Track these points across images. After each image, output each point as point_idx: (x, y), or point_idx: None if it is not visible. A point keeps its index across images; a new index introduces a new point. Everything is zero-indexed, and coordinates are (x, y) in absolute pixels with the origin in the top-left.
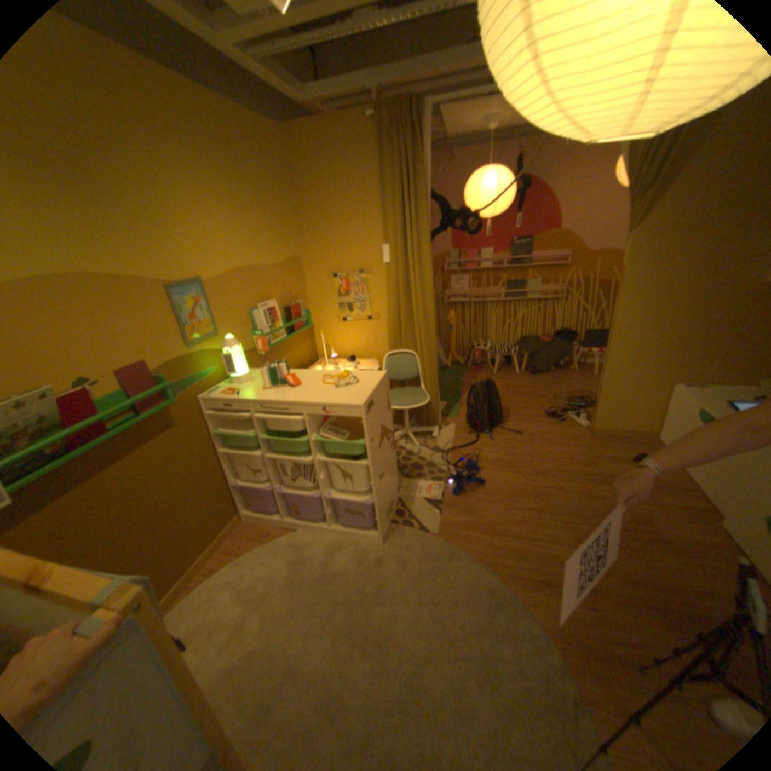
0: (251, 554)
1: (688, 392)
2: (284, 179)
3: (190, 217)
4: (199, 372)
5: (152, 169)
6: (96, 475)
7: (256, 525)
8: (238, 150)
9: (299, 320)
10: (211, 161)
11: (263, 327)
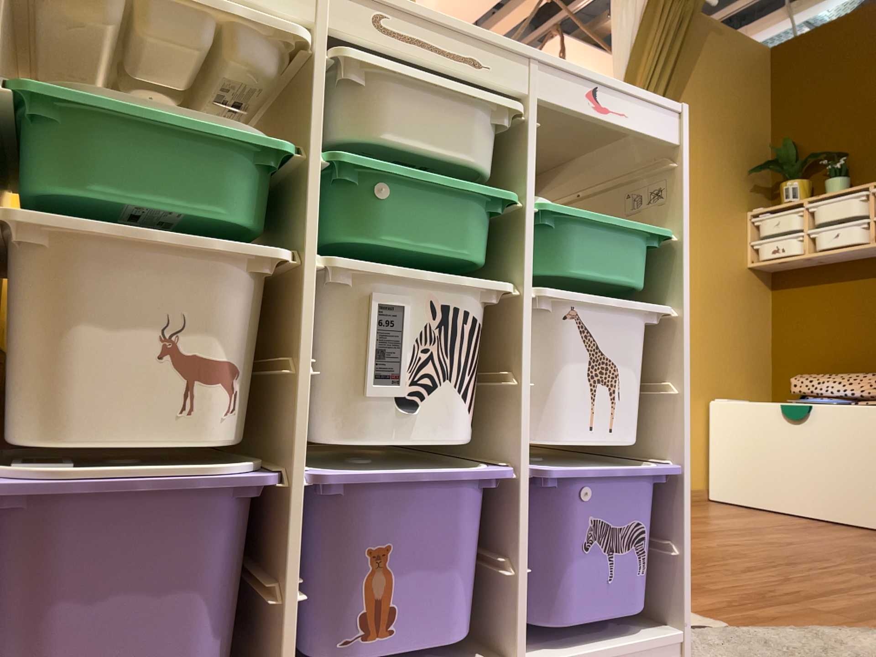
0: None
1: (728, 401)
2: None
3: None
4: None
5: None
6: None
7: None
8: None
9: None
10: None
11: None
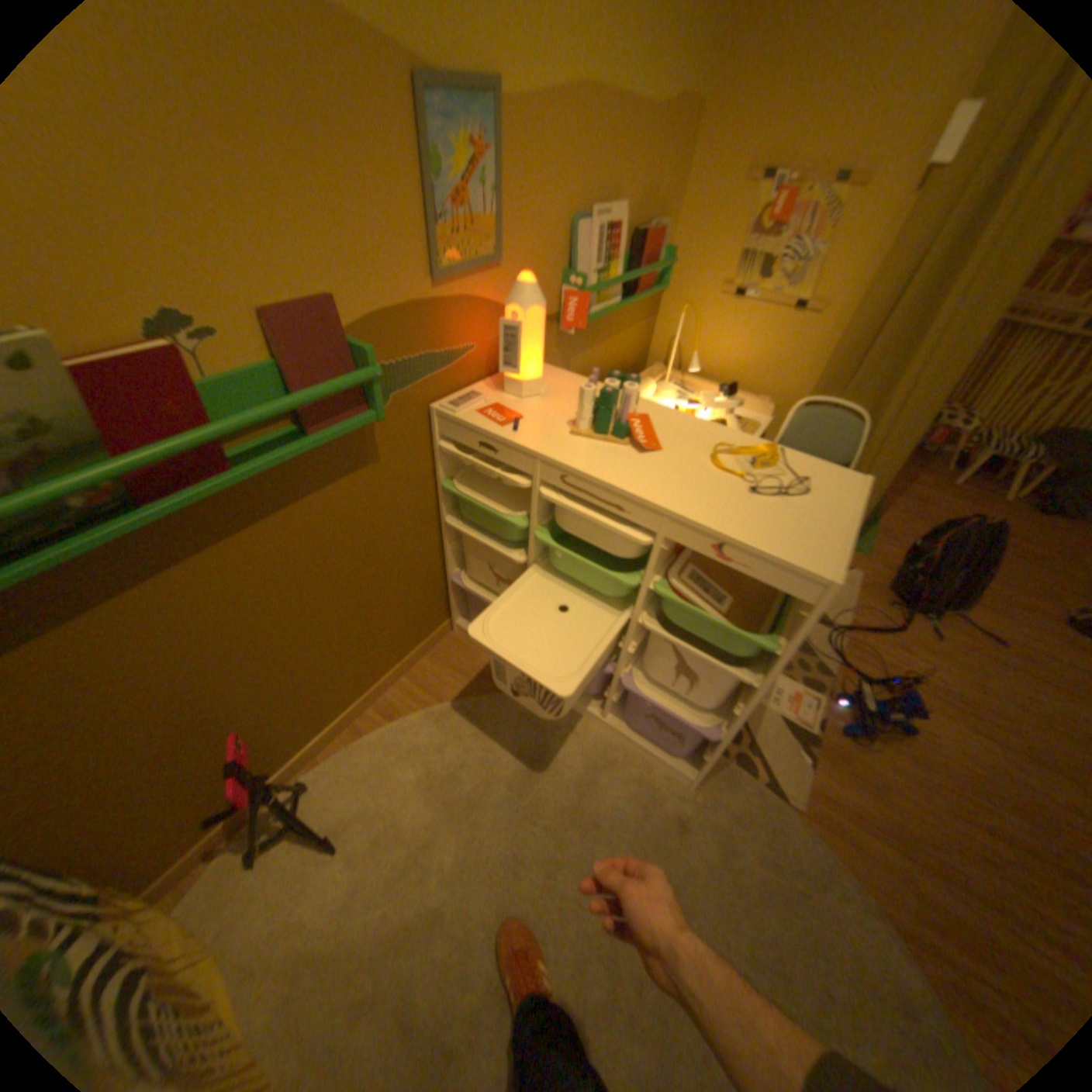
0: (461, 707)
1: None
2: None
3: None
4: (445, 350)
5: None
6: (207, 548)
7: (476, 648)
8: None
9: (654, 270)
10: None
11: (588, 269)
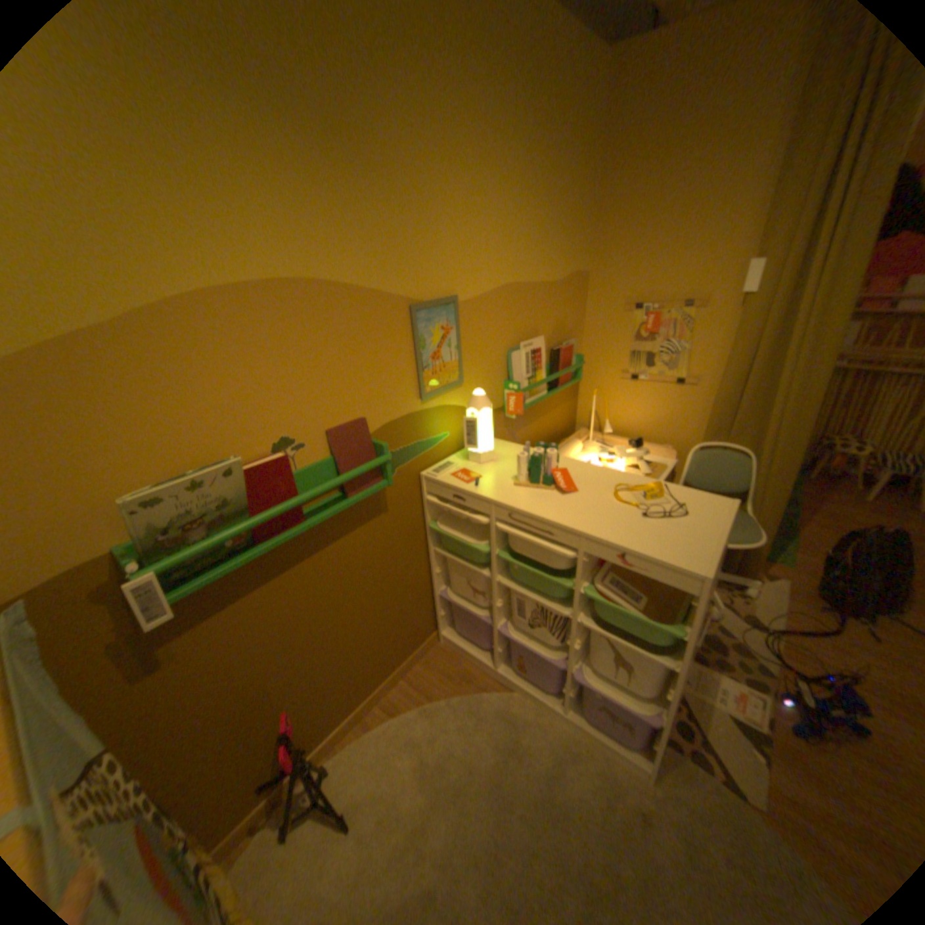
0: (448, 706)
1: None
2: (597, 142)
3: (462, 197)
4: (430, 438)
5: (427, 112)
6: (284, 573)
7: (458, 656)
8: (548, 87)
9: (568, 371)
10: (508, 104)
11: (521, 377)
